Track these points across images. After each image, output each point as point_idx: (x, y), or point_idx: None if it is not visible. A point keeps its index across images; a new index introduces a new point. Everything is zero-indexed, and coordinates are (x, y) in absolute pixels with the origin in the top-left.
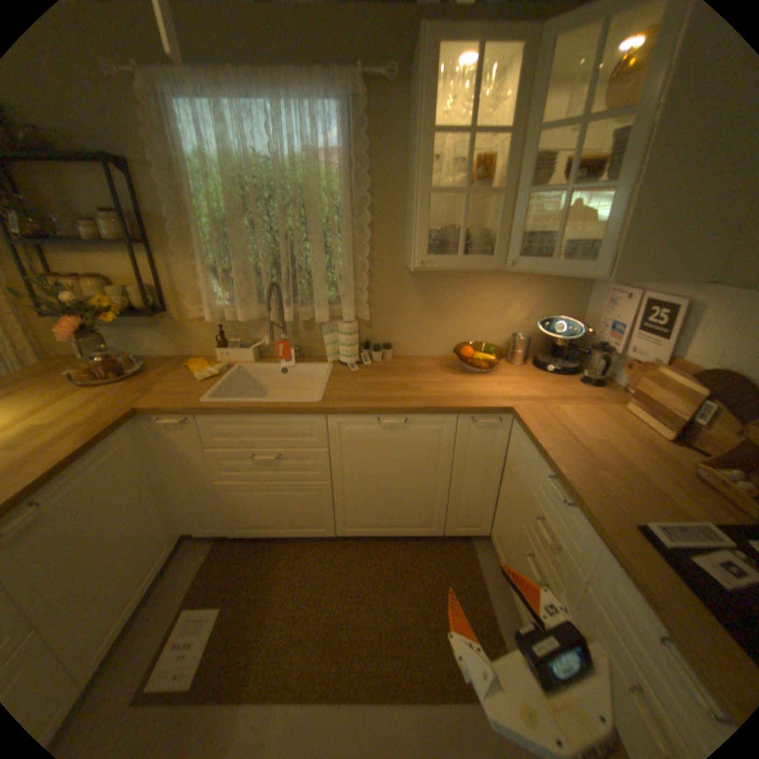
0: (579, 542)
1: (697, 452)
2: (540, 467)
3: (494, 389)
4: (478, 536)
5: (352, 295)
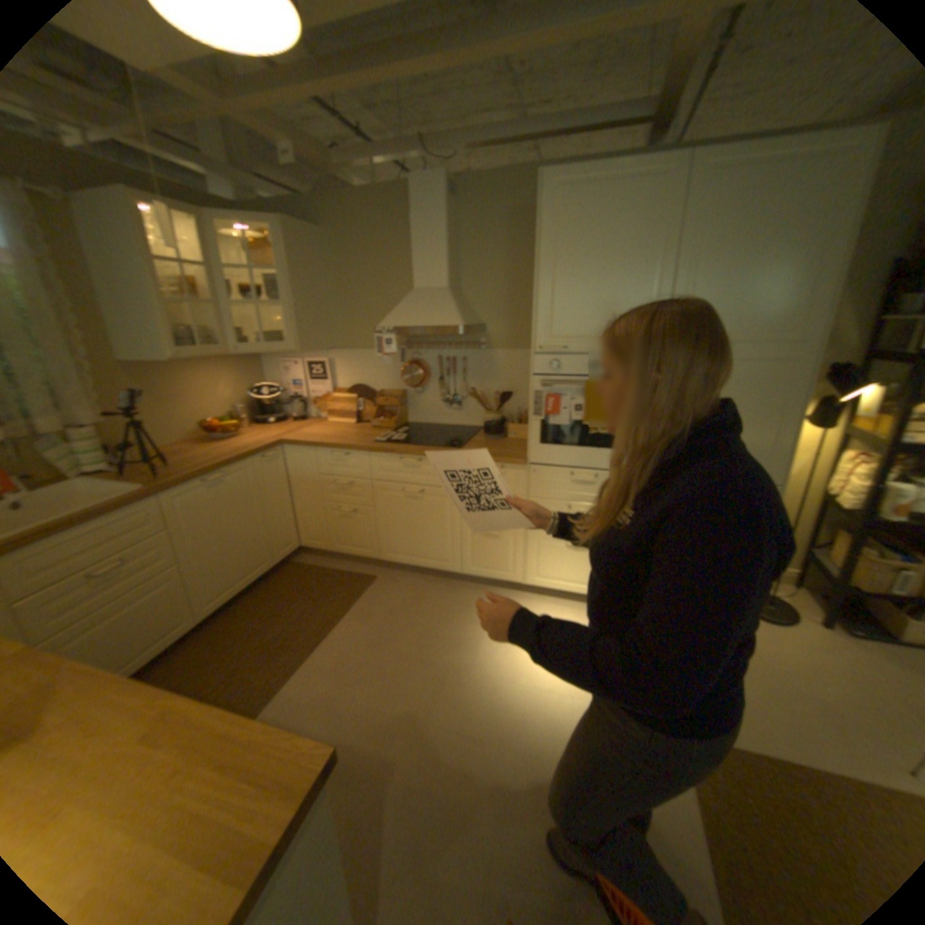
0: (359, 469)
1: (366, 424)
2: (320, 457)
3: (257, 439)
4: (295, 551)
5: (83, 399)
